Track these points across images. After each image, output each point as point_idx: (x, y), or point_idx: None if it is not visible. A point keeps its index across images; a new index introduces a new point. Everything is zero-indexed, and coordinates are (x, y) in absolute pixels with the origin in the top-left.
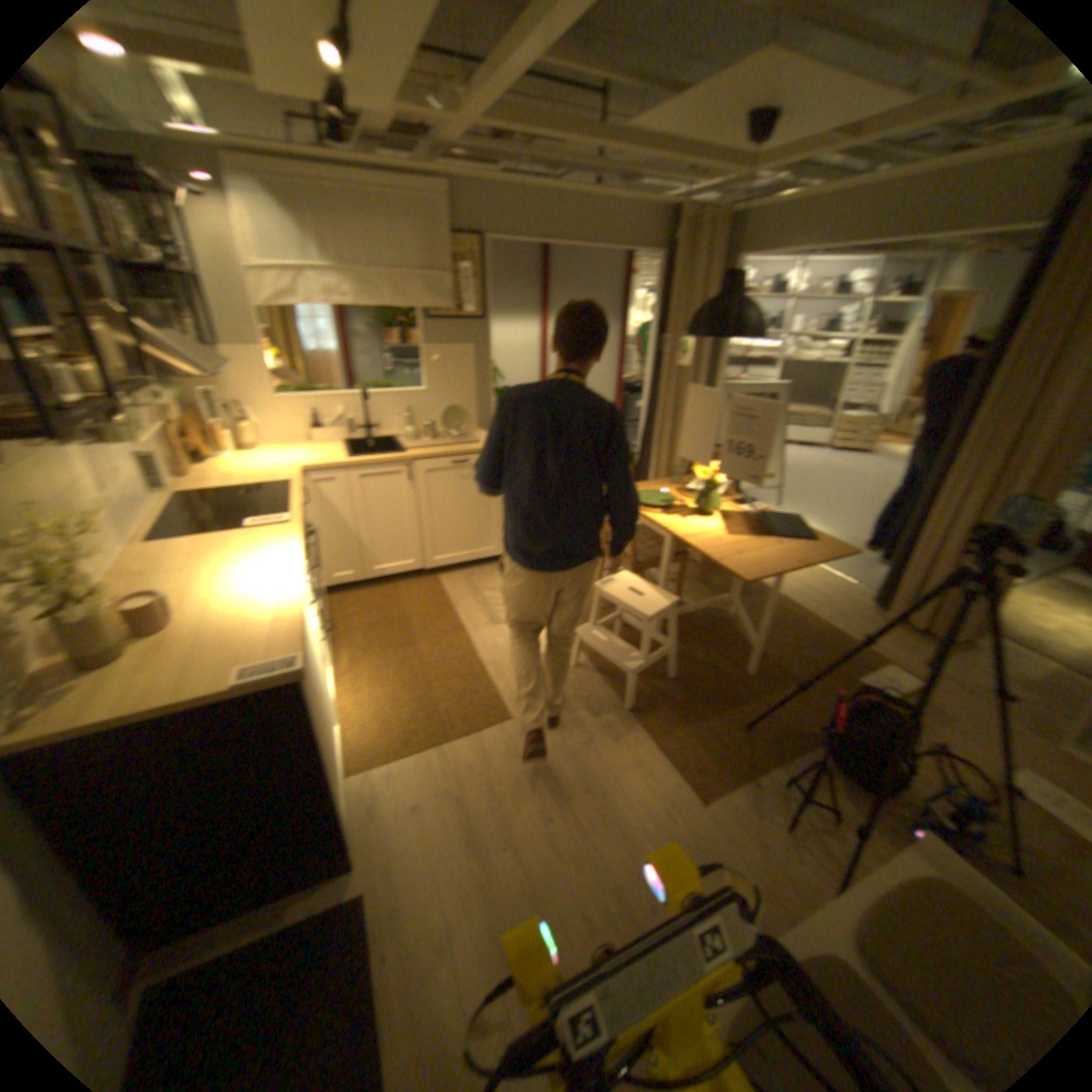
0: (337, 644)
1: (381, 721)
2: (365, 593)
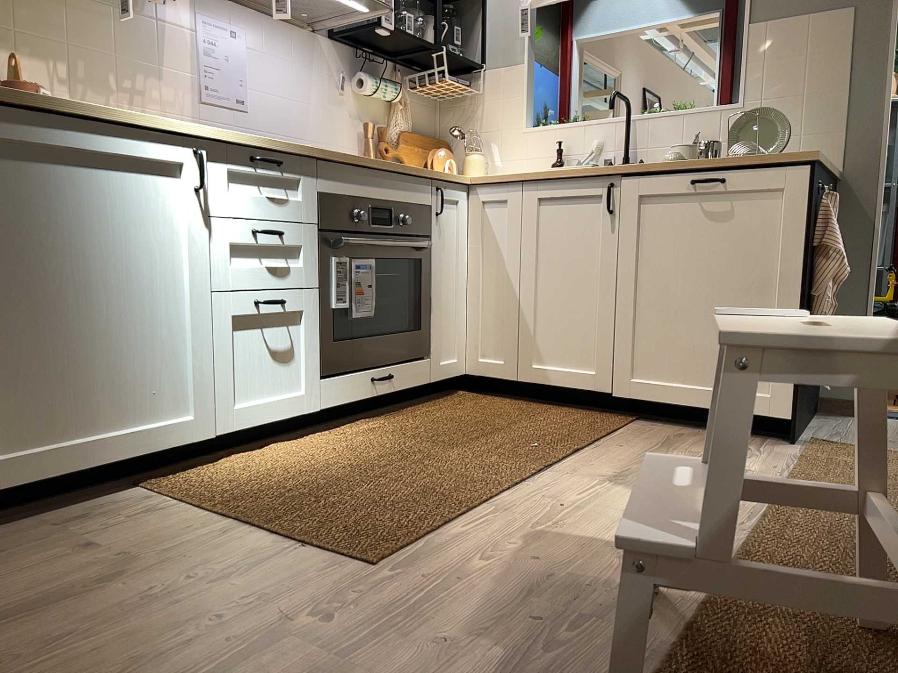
0: (394, 420)
1: (267, 474)
2: (514, 403)
